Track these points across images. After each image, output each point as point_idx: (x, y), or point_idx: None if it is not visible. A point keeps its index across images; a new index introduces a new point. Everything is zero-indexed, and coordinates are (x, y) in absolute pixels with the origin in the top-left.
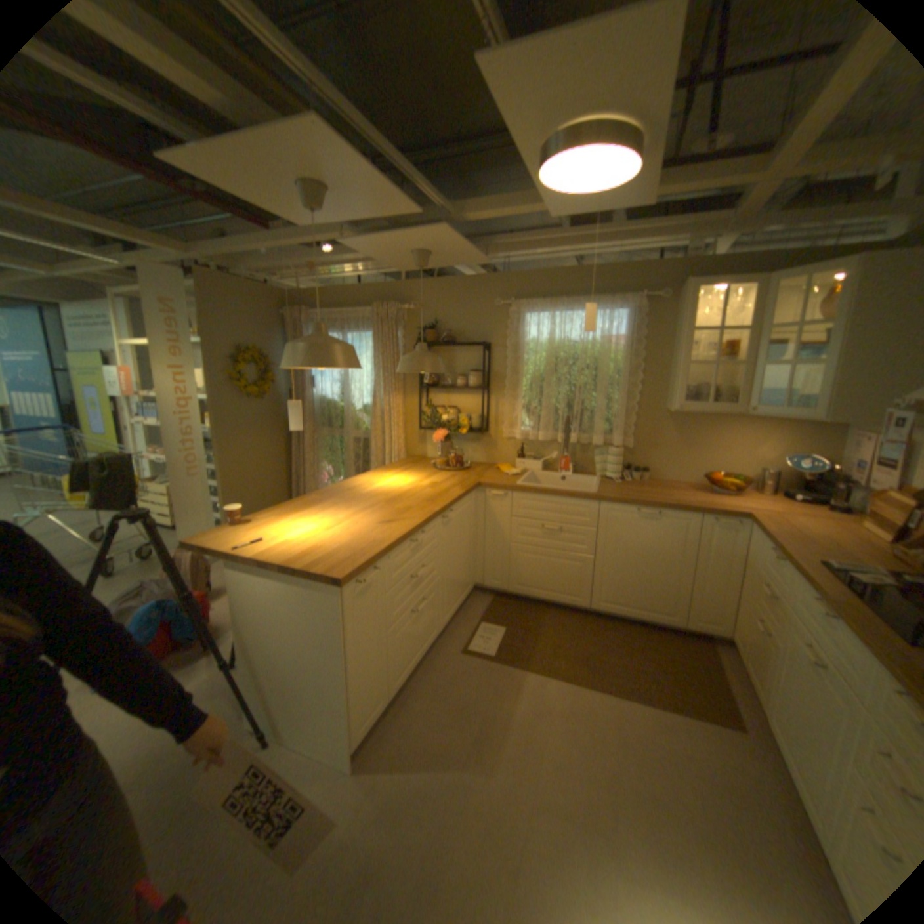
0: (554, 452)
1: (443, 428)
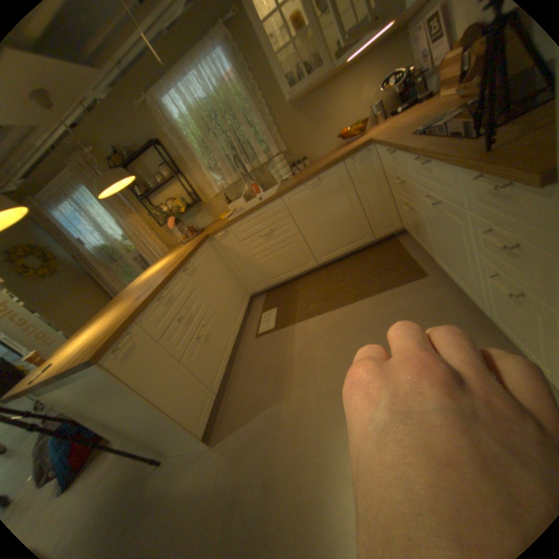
0: (245, 185)
1: (172, 216)
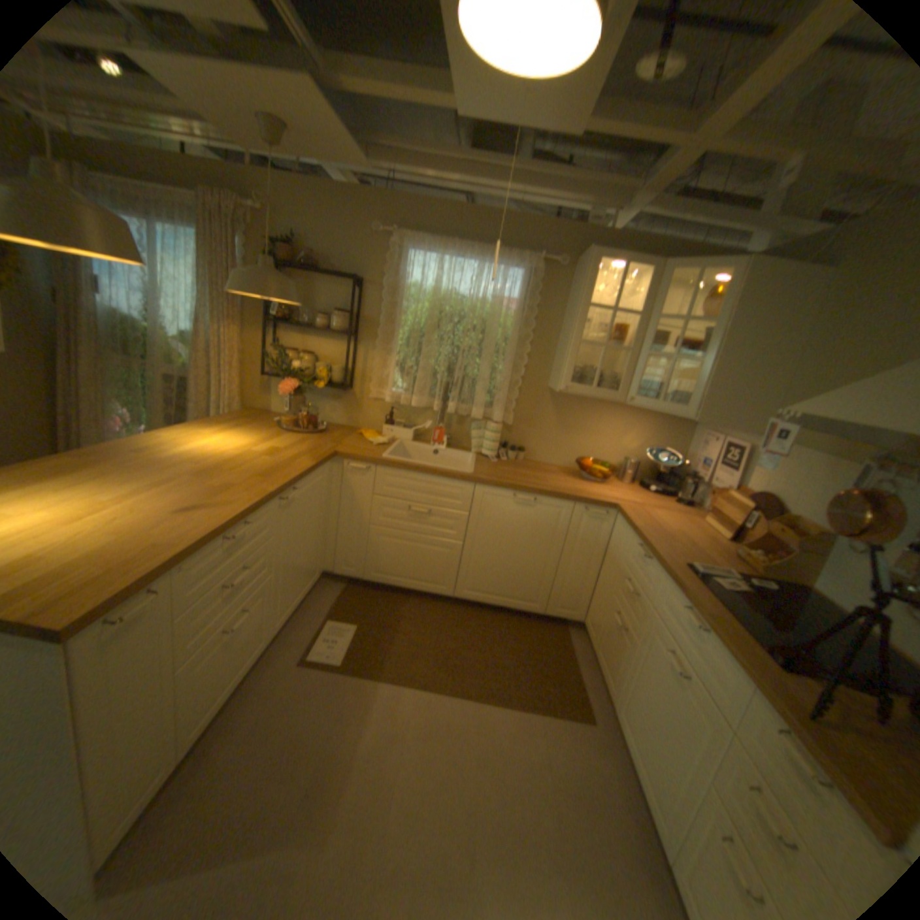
0: (429, 421)
1: (294, 376)
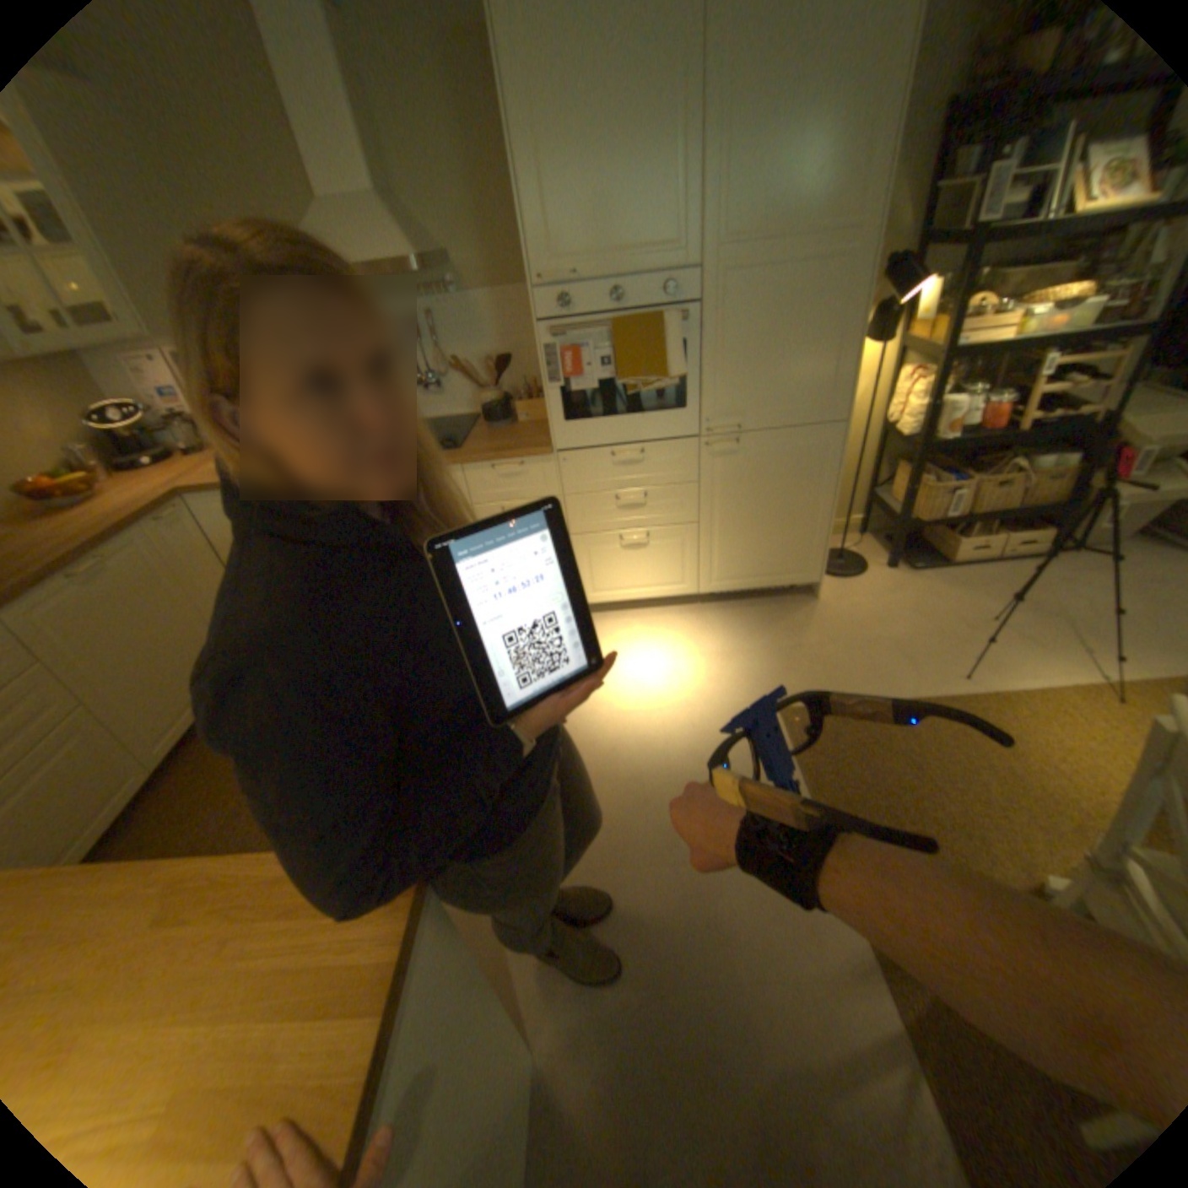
0: None
1: None
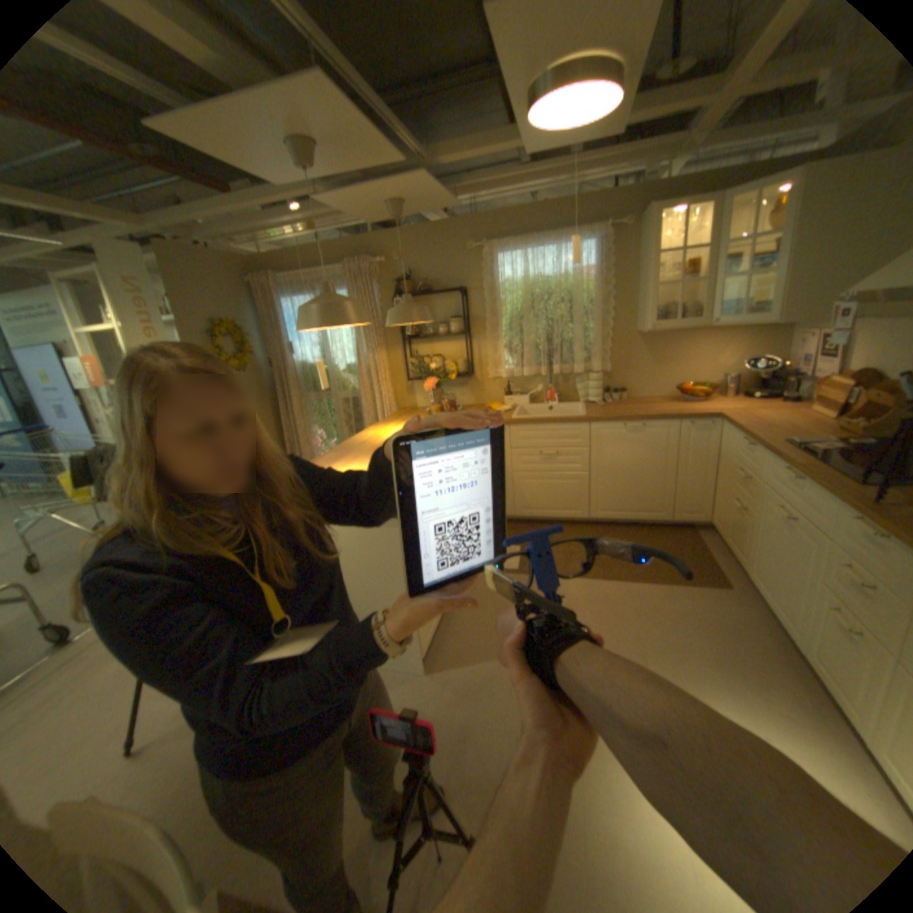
0: (539, 385)
1: (430, 377)
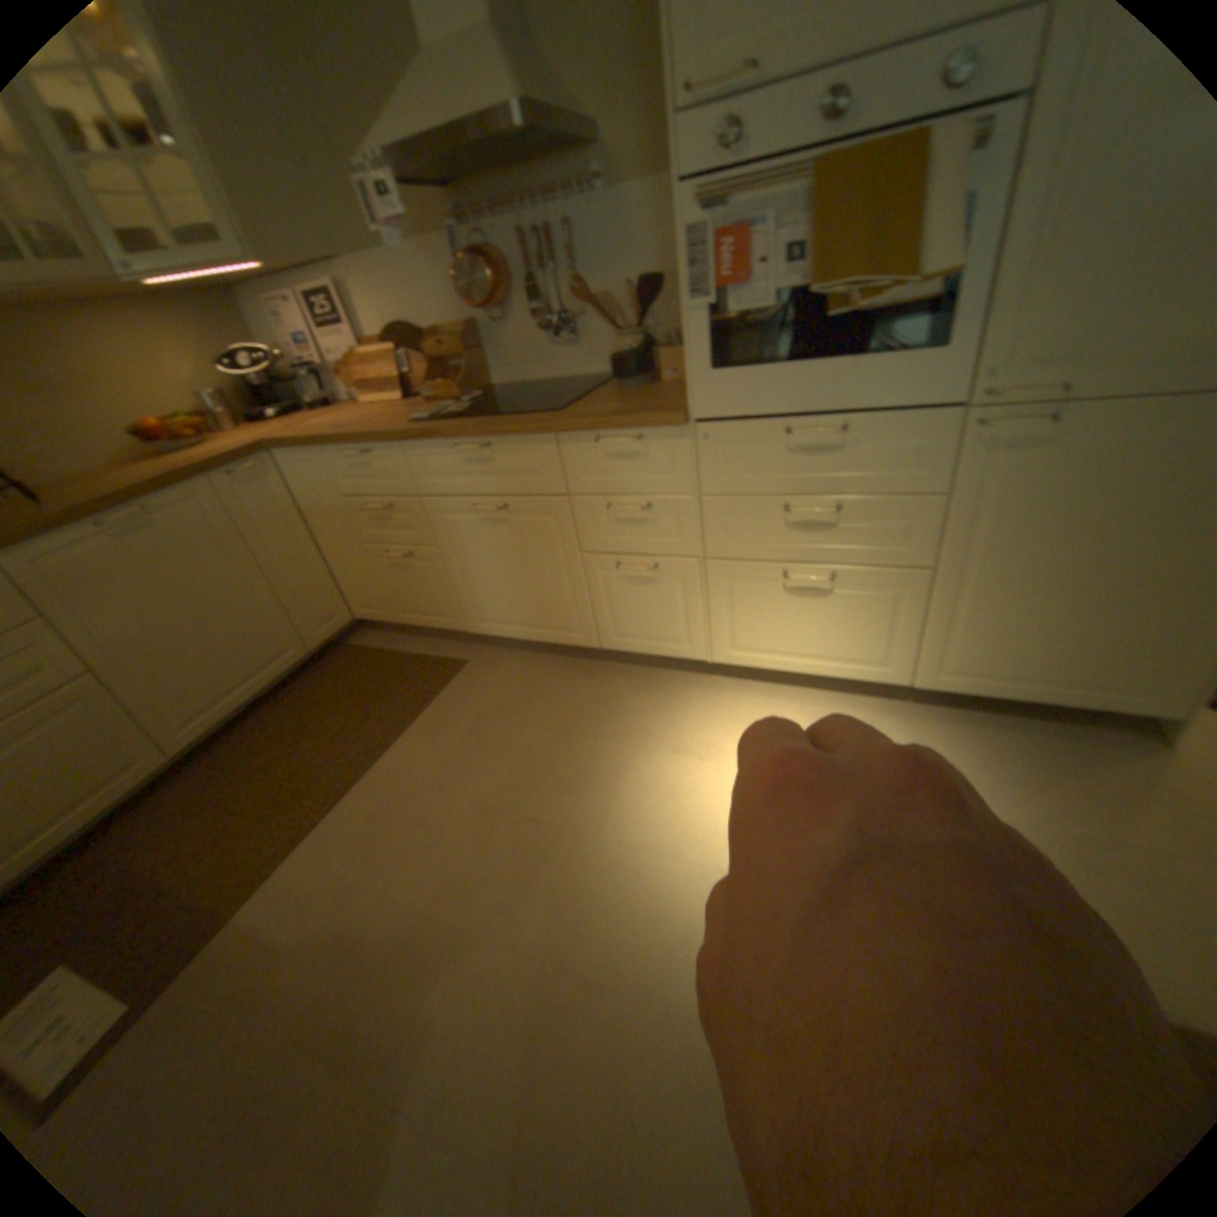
0: None
1: None
